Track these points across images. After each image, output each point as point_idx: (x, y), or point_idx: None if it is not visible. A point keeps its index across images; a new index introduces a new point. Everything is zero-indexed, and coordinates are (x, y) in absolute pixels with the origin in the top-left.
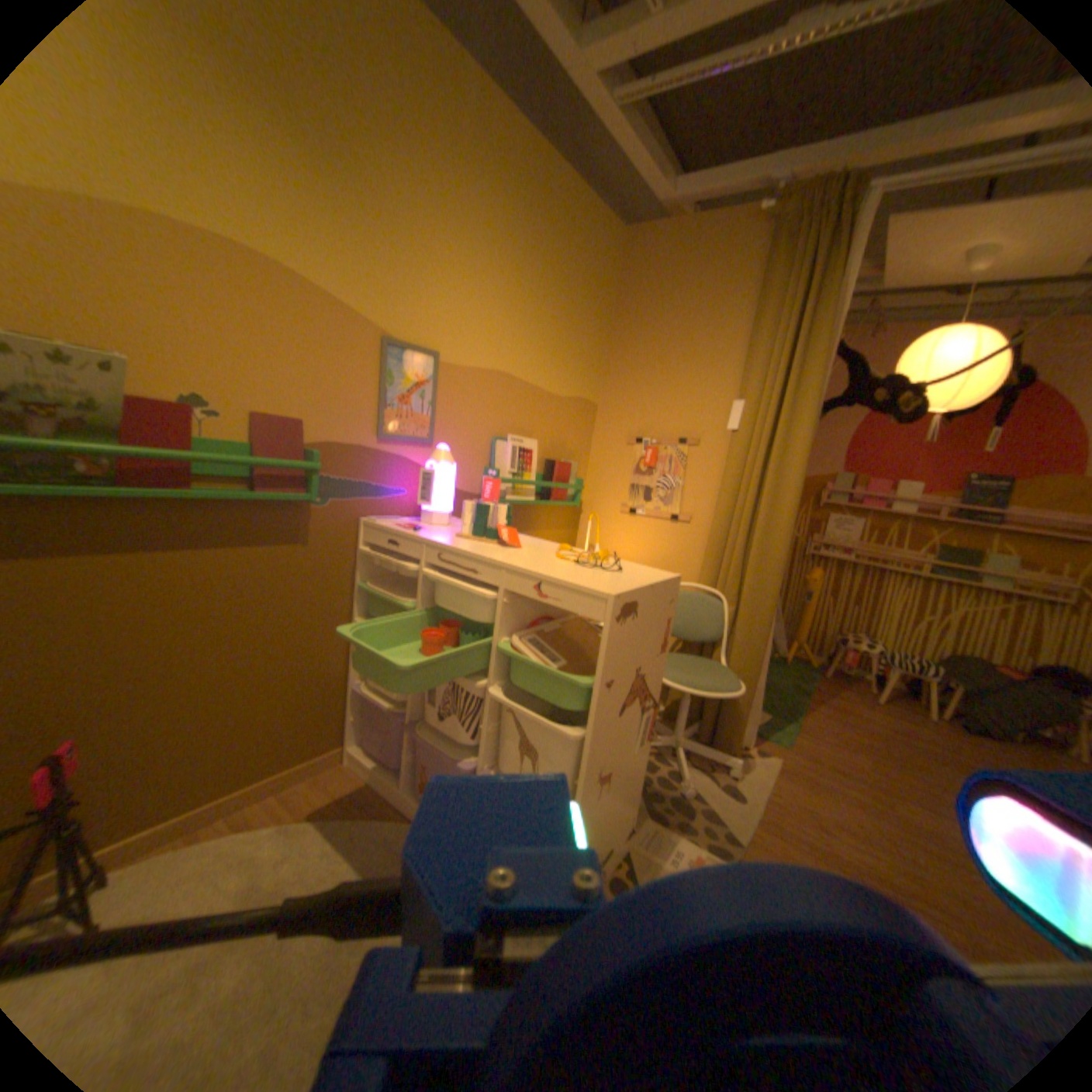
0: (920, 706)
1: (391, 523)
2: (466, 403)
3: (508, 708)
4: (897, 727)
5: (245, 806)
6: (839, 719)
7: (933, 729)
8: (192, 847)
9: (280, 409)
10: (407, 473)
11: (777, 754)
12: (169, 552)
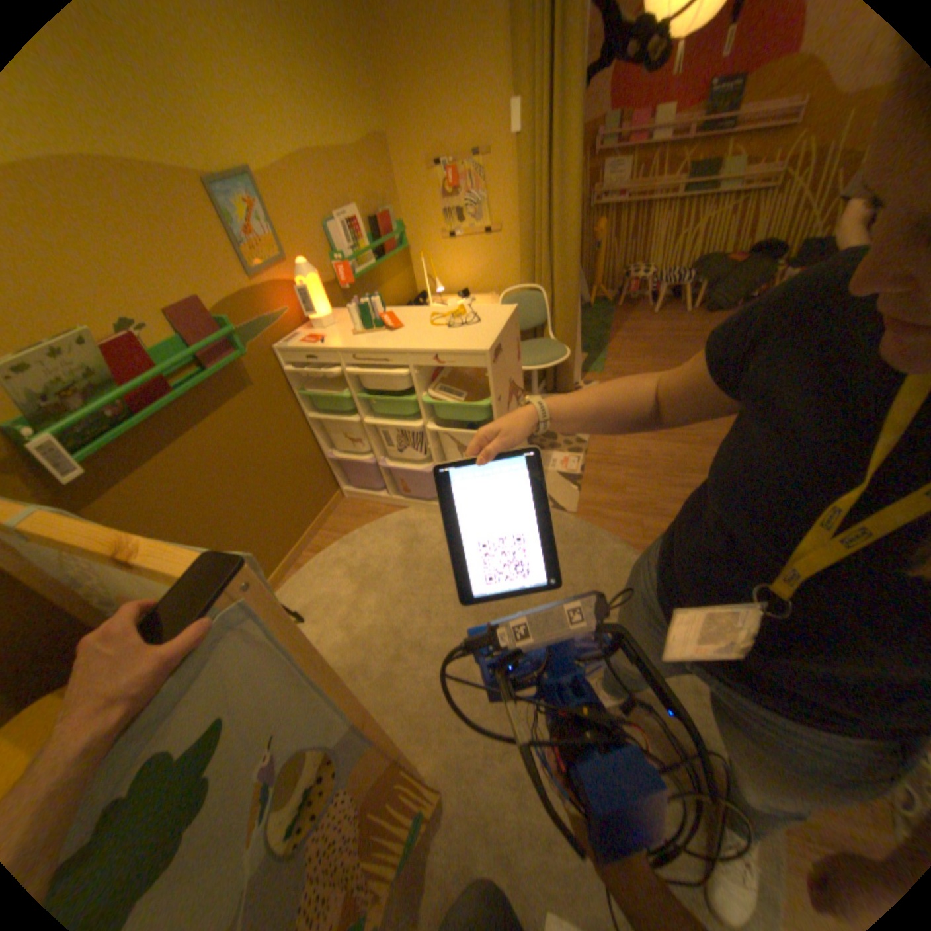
0: (679, 303)
1: (296, 340)
2: (287, 201)
3: (438, 430)
4: (665, 326)
5: (309, 540)
6: (628, 336)
7: (687, 318)
8: (299, 568)
9: (174, 294)
10: (279, 293)
11: (594, 378)
12: (183, 434)
